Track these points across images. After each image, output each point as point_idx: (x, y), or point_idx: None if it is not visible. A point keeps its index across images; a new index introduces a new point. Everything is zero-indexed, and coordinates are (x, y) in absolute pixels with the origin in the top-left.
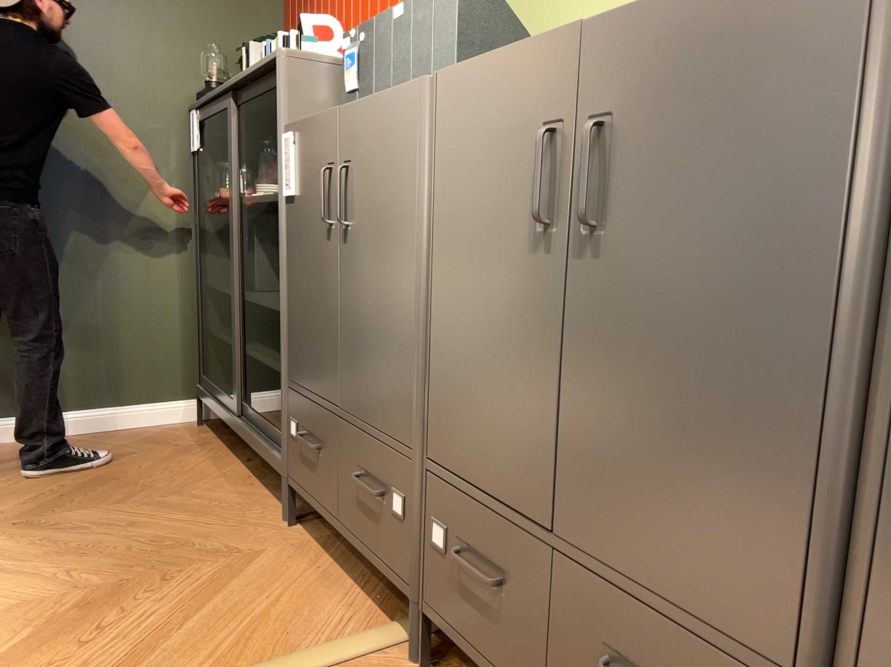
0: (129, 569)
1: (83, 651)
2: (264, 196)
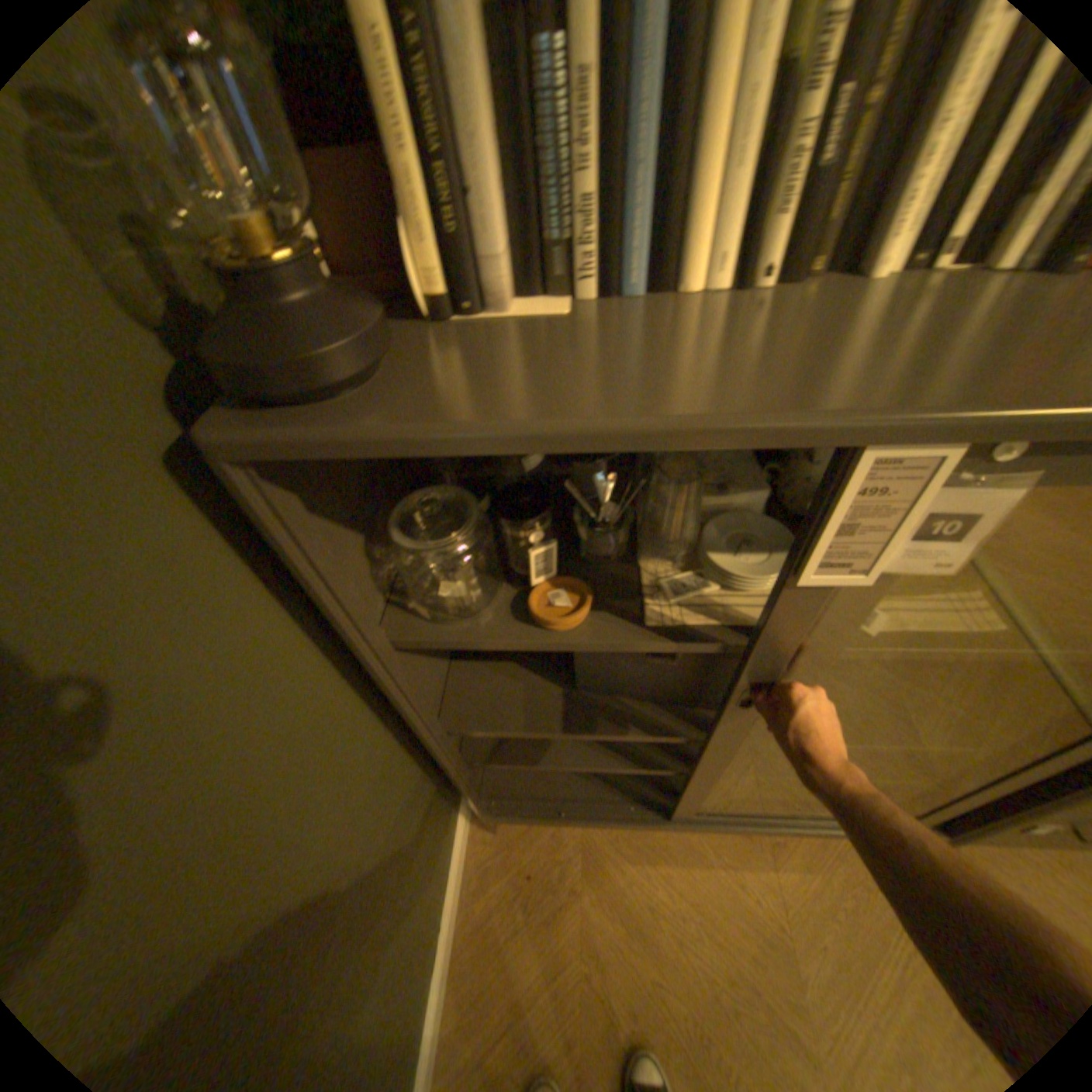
0: None
1: None
2: (759, 583)
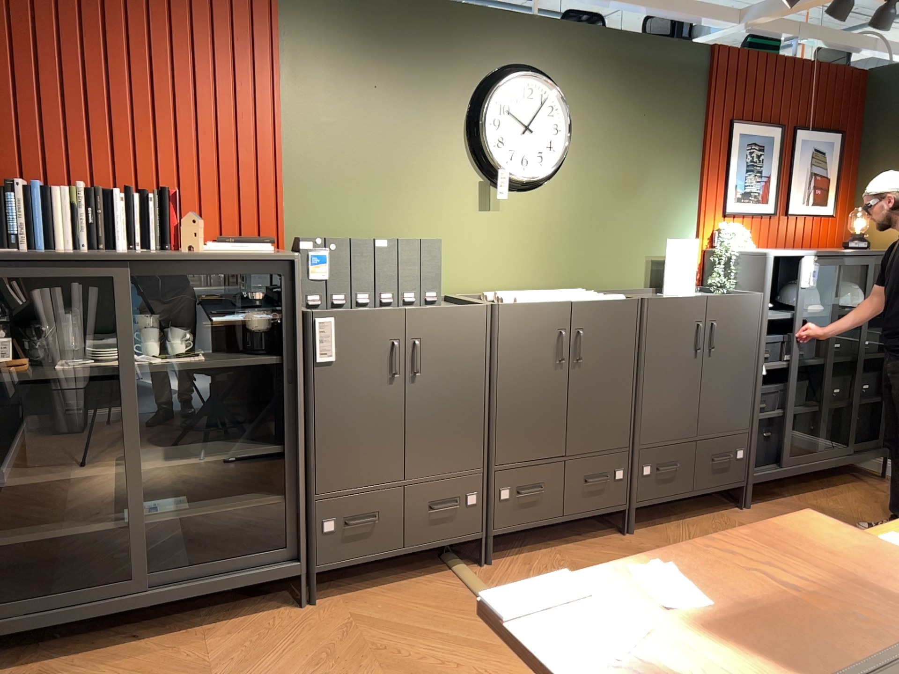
0: (361, 668)
1: (464, 666)
2: (112, 358)
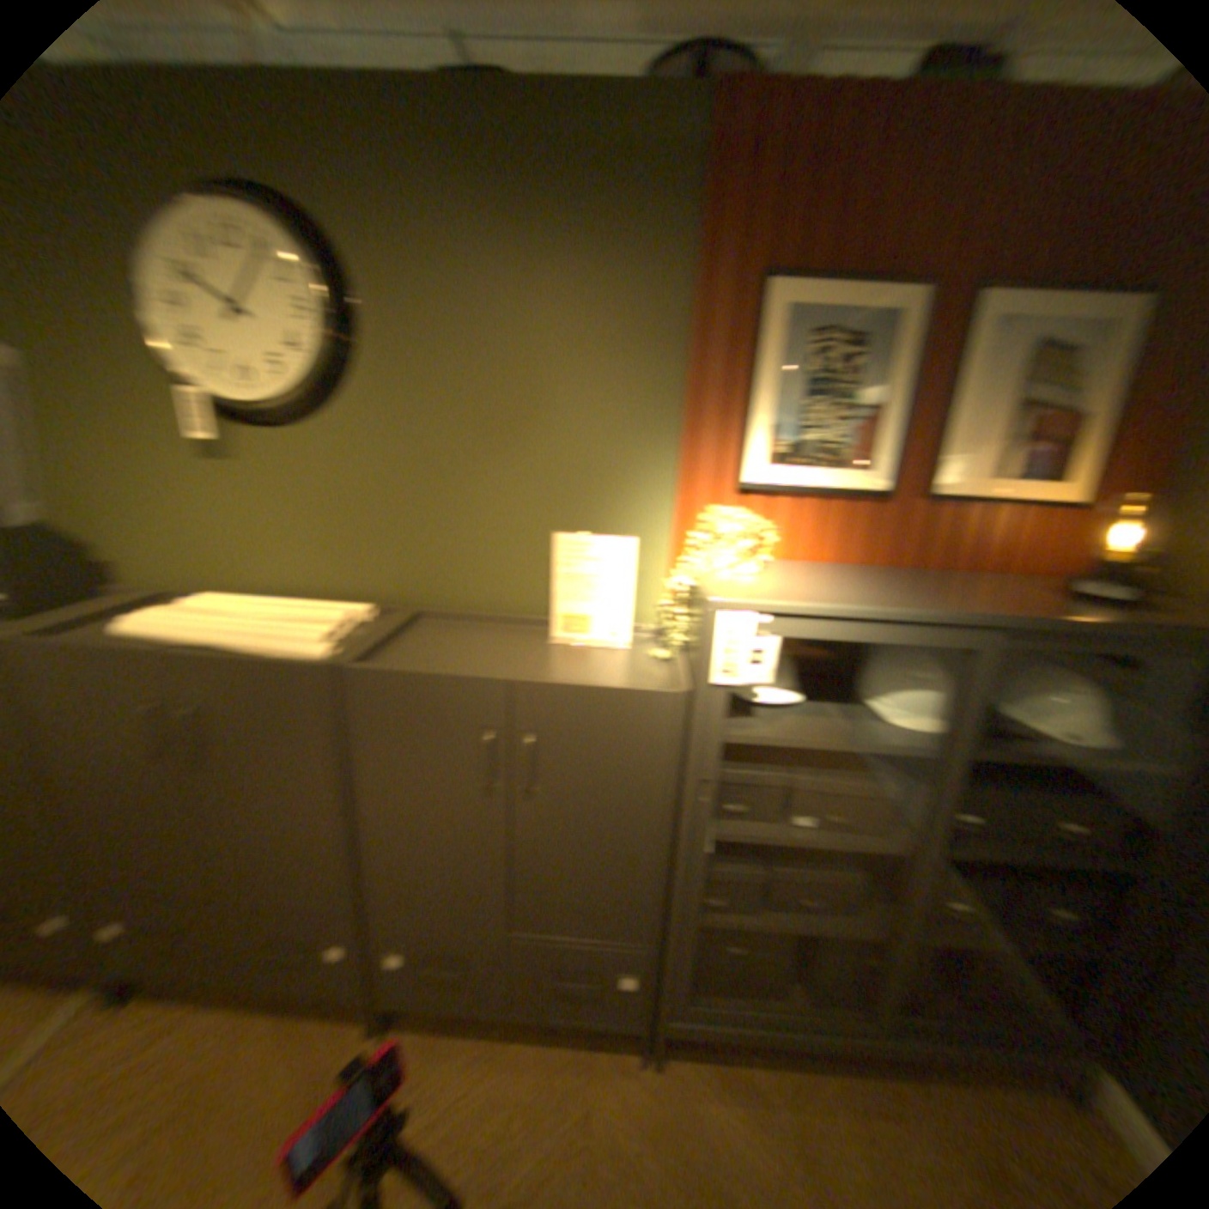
0: None
1: None
2: None
